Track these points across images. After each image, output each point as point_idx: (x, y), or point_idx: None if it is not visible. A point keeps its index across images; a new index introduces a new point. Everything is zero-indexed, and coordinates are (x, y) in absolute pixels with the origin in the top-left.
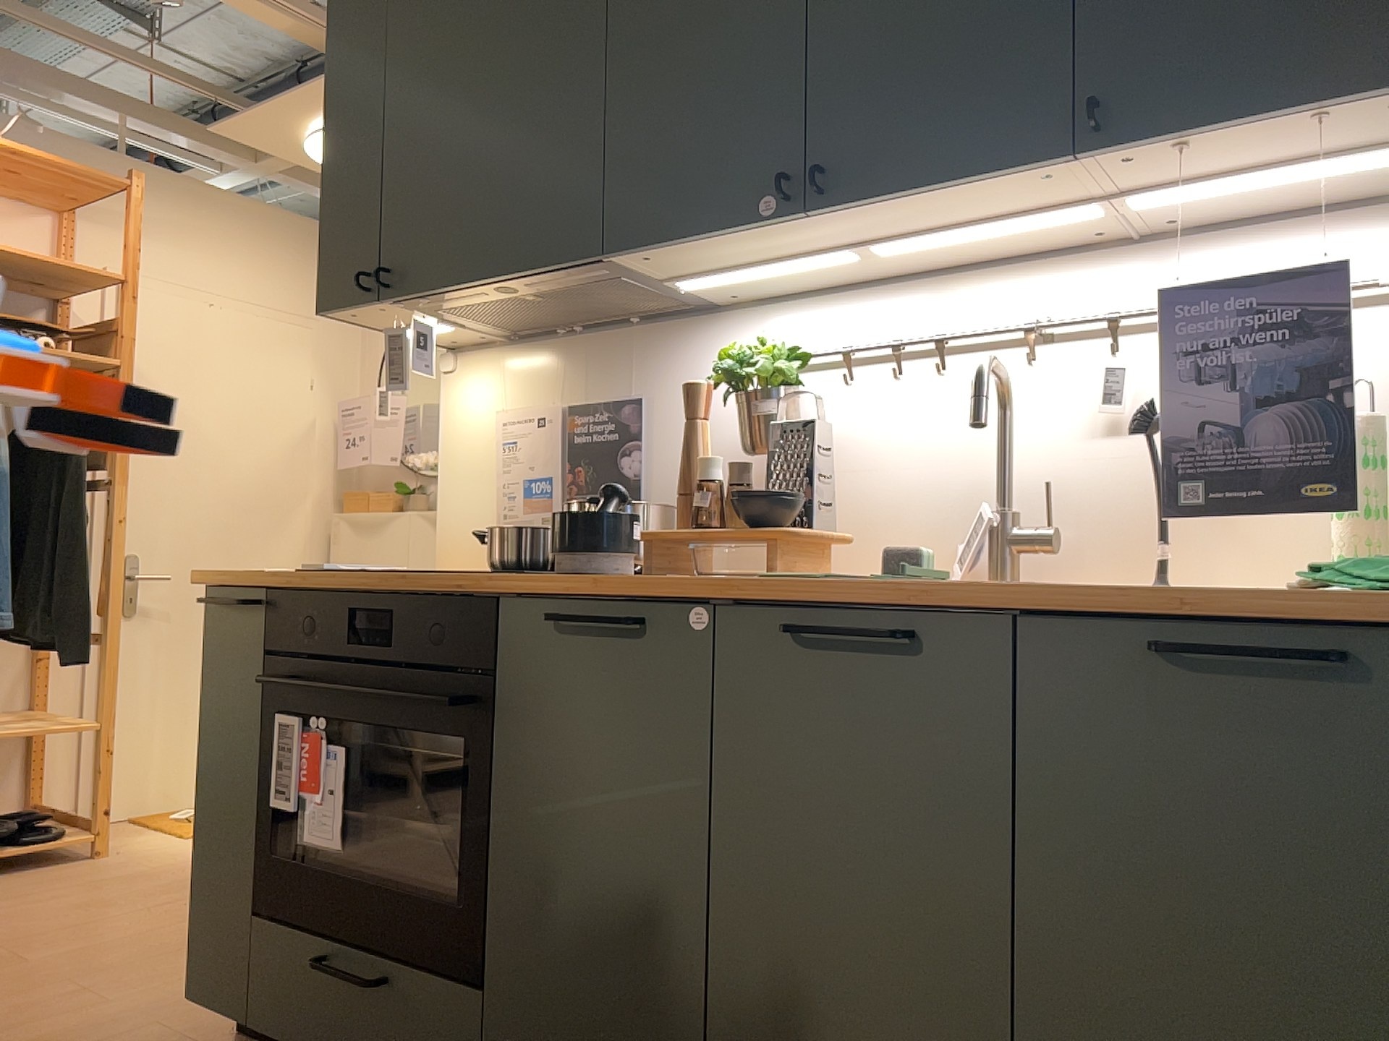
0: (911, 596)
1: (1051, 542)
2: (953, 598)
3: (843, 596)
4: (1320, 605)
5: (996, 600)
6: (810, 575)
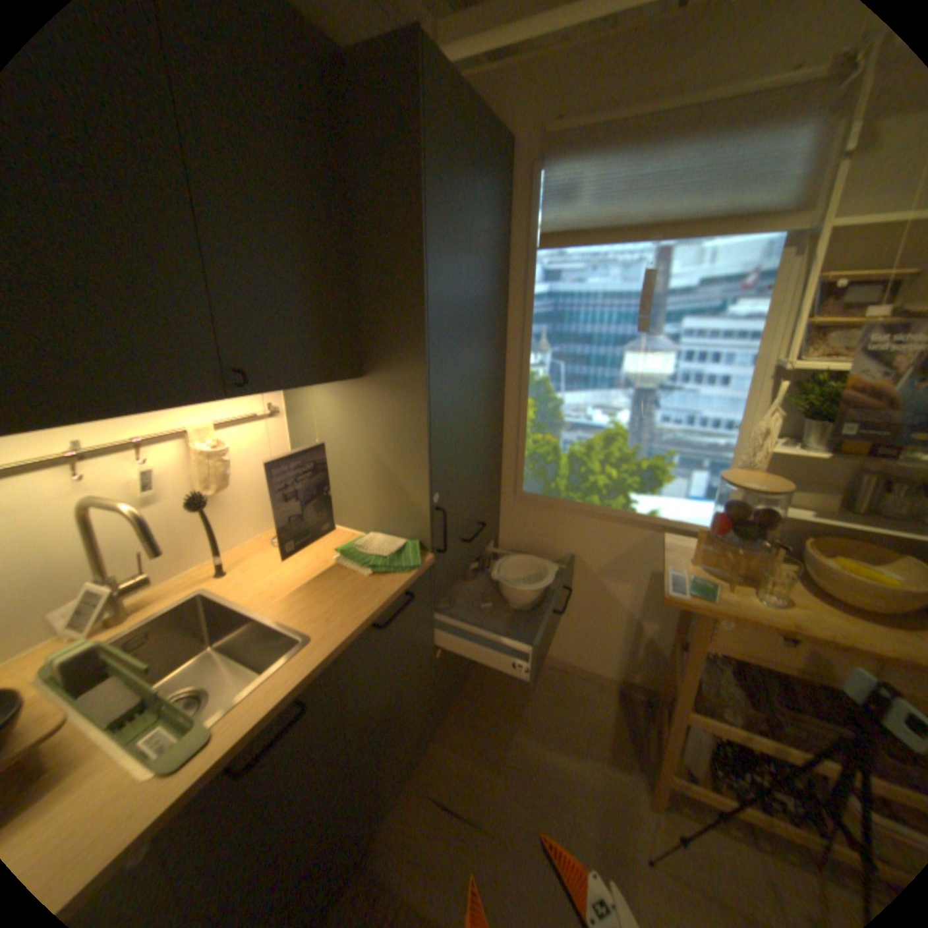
0: (296, 691)
1: (143, 583)
2: (315, 674)
3: (249, 726)
4: (407, 587)
5: (331, 659)
6: (206, 737)
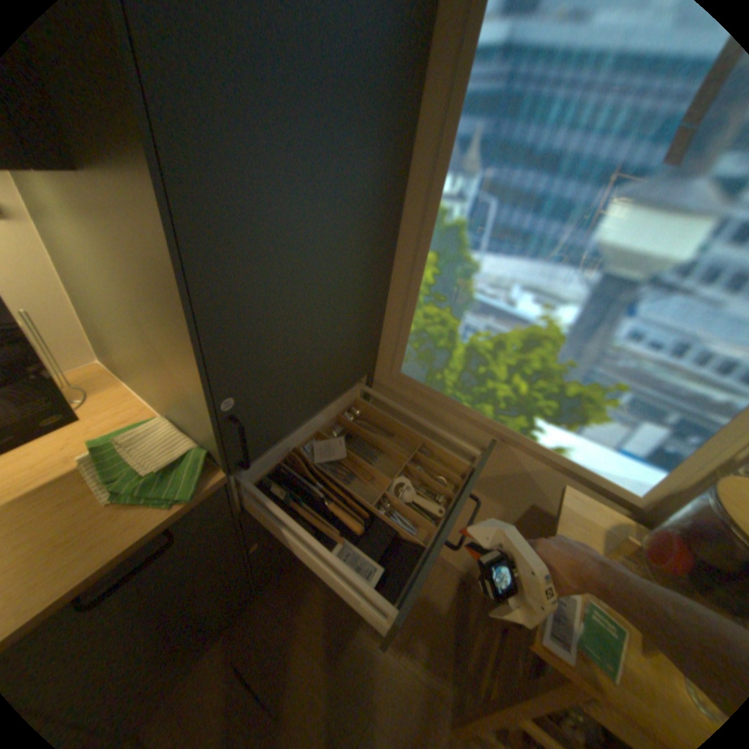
0: None
1: None
2: None
3: None
4: (155, 536)
5: None
6: None
